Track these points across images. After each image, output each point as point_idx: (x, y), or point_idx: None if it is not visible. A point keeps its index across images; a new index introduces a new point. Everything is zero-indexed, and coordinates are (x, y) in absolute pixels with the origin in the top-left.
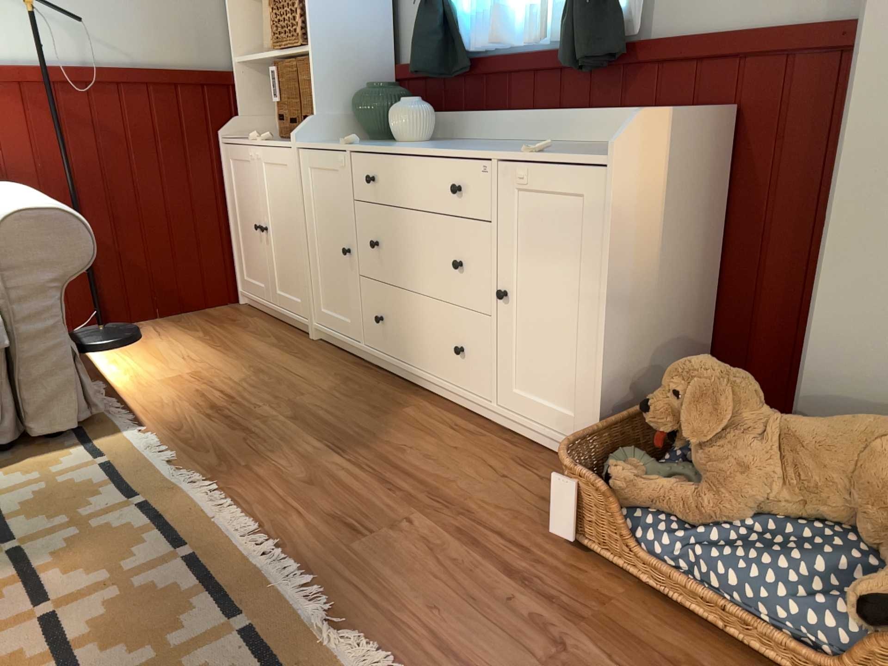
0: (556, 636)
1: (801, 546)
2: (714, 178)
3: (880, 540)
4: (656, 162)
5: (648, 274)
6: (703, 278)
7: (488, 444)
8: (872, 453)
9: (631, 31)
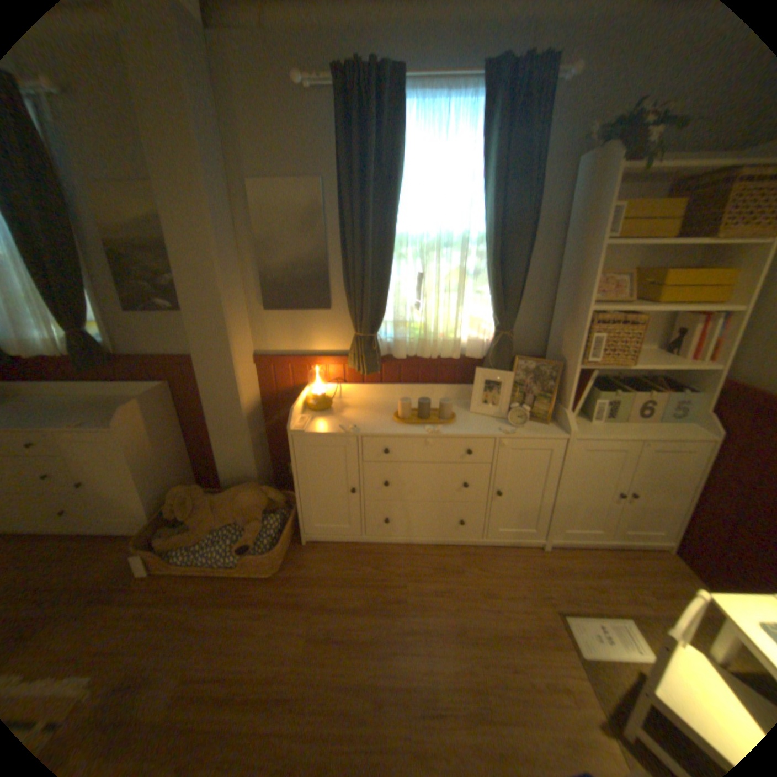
0: (145, 618)
1: (222, 539)
2: (168, 409)
3: (244, 525)
4: (136, 419)
5: (149, 458)
6: (178, 443)
7: (95, 549)
8: (235, 502)
9: (109, 351)
